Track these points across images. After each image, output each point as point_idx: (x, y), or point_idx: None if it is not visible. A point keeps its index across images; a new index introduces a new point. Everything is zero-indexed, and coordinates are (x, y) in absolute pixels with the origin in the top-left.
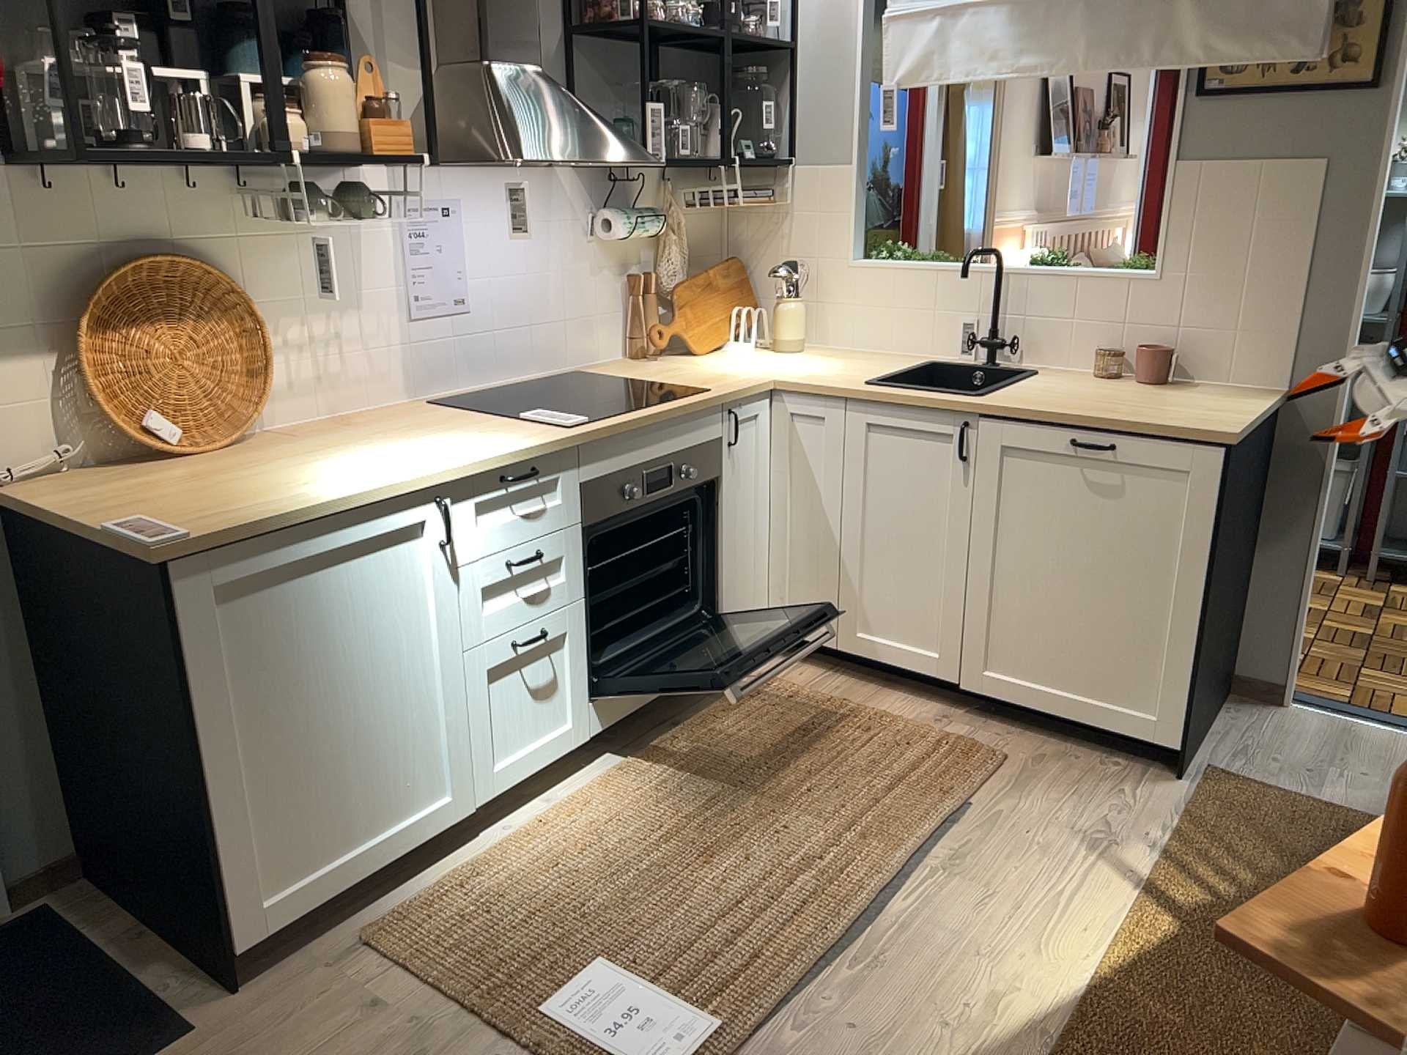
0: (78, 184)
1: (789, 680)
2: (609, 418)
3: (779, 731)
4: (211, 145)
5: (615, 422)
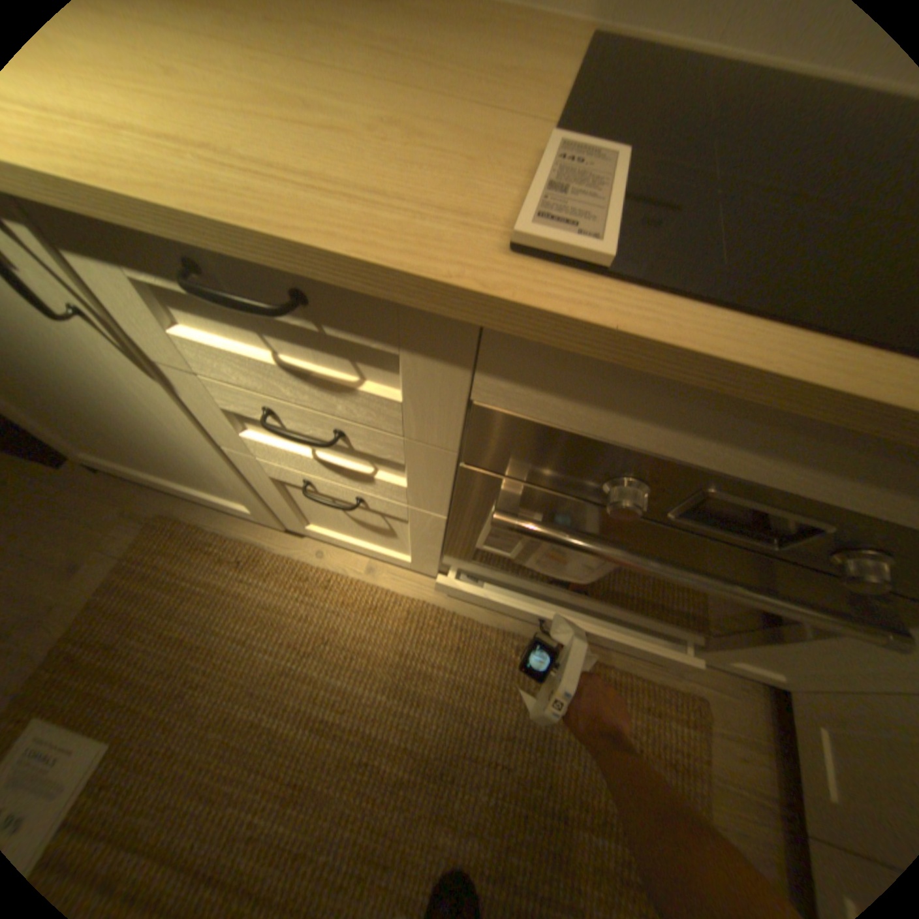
0: None
1: (717, 744)
2: (716, 304)
3: (585, 782)
4: None
5: (688, 336)
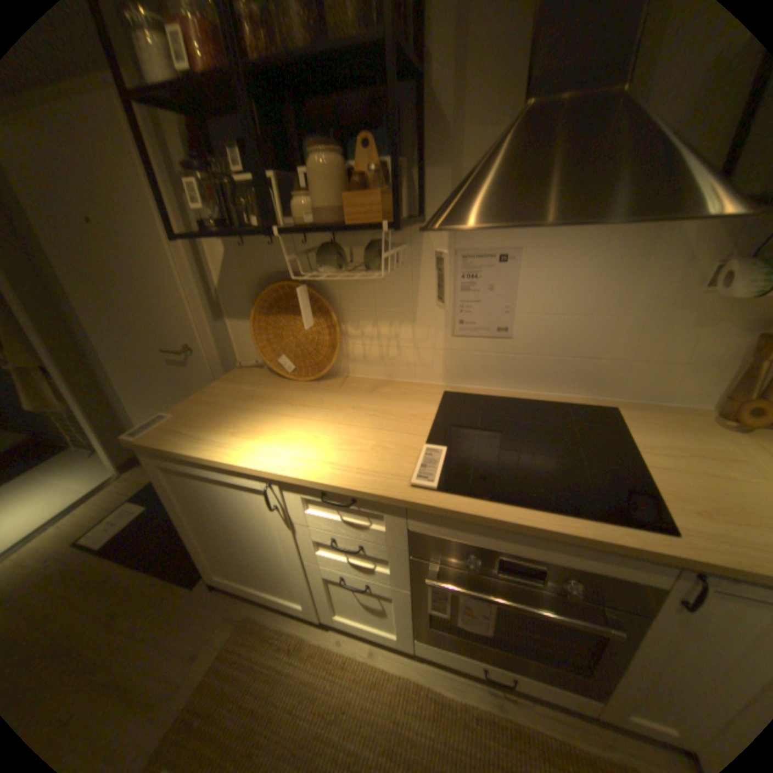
0: (258, 239)
1: None
2: (464, 498)
3: None
4: (257, 220)
5: (455, 508)
